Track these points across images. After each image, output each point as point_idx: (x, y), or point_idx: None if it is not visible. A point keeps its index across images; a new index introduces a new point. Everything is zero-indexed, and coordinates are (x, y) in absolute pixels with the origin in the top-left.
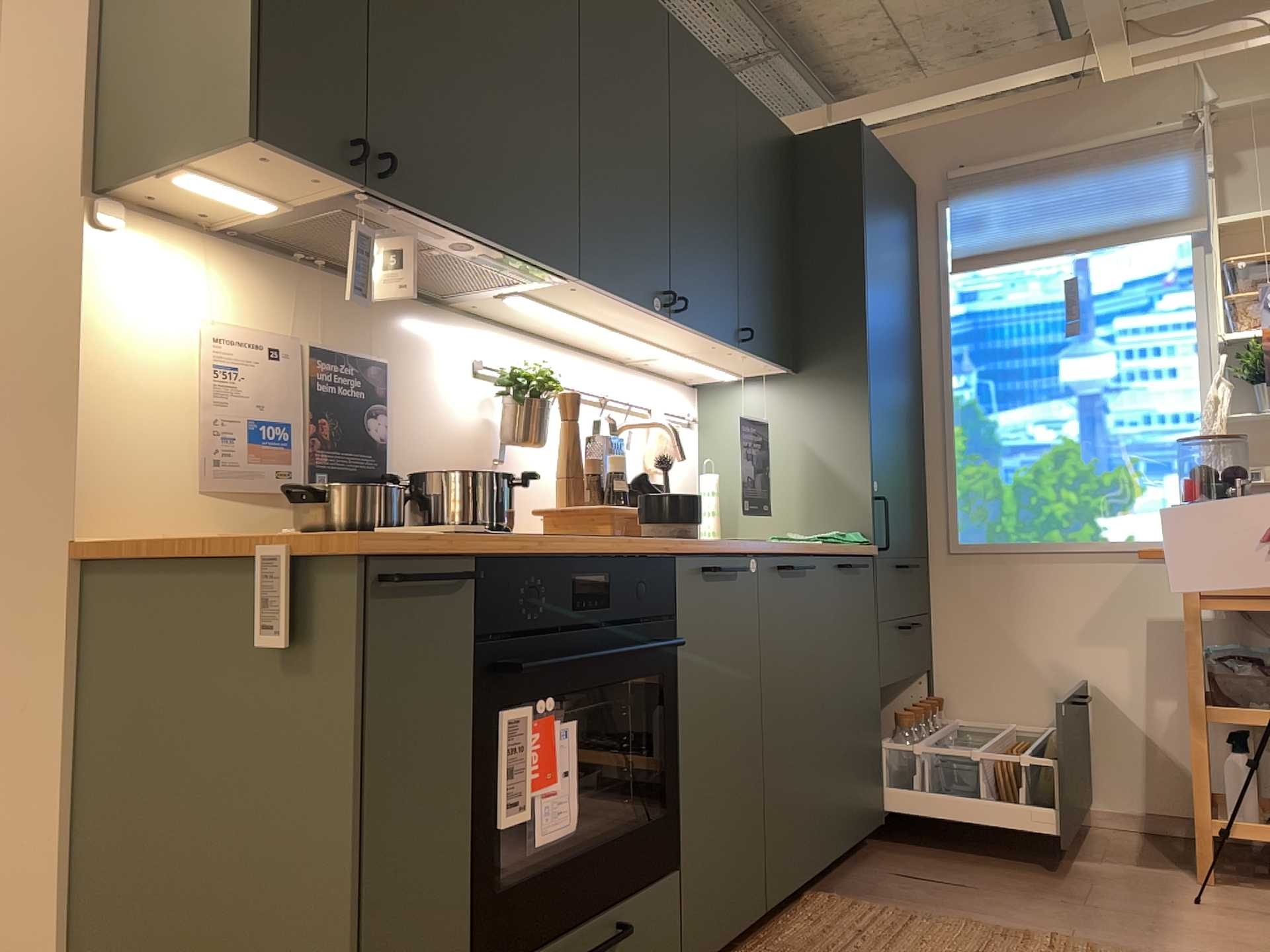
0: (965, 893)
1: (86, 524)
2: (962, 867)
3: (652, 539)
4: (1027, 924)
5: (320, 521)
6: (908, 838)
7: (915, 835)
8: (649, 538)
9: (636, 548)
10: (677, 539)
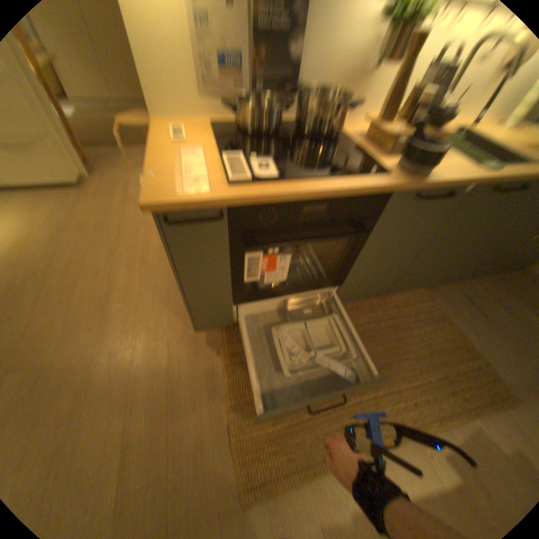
0: (480, 320)
1: (151, 109)
2: (497, 307)
3: (386, 175)
4: (486, 350)
5: (240, 118)
6: (493, 280)
7: (498, 280)
8: (386, 173)
9: (361, 186)
10: (423, 163)
